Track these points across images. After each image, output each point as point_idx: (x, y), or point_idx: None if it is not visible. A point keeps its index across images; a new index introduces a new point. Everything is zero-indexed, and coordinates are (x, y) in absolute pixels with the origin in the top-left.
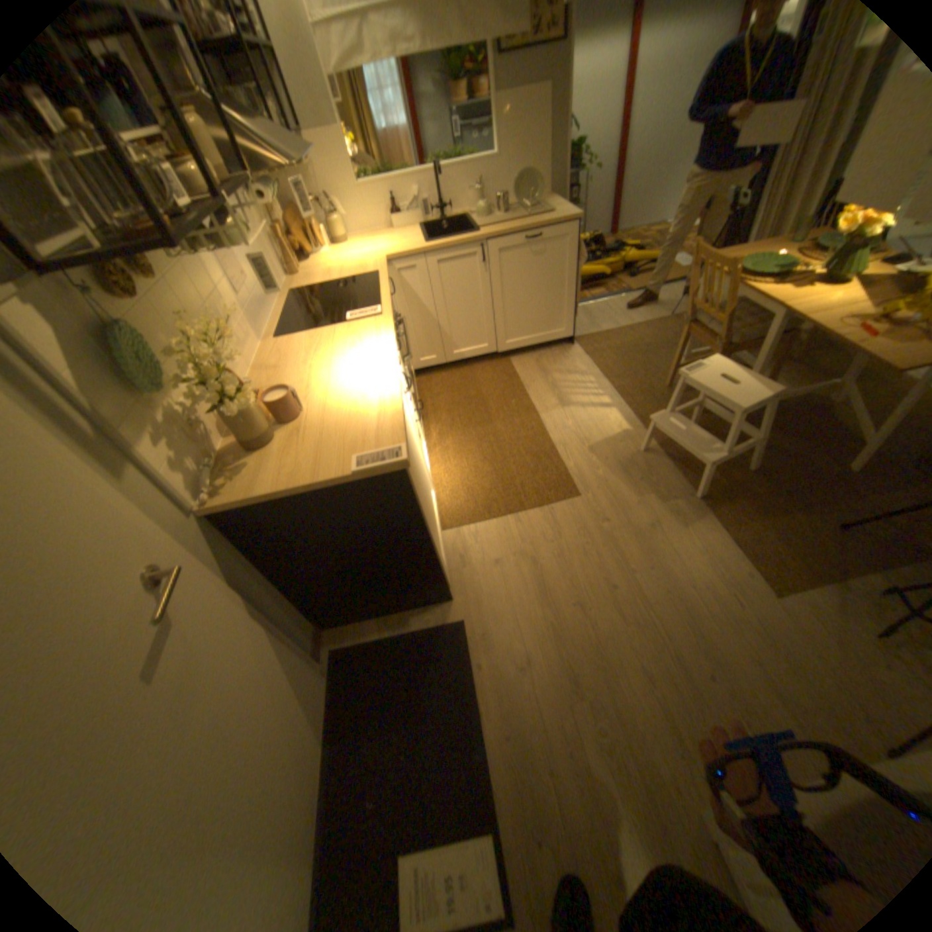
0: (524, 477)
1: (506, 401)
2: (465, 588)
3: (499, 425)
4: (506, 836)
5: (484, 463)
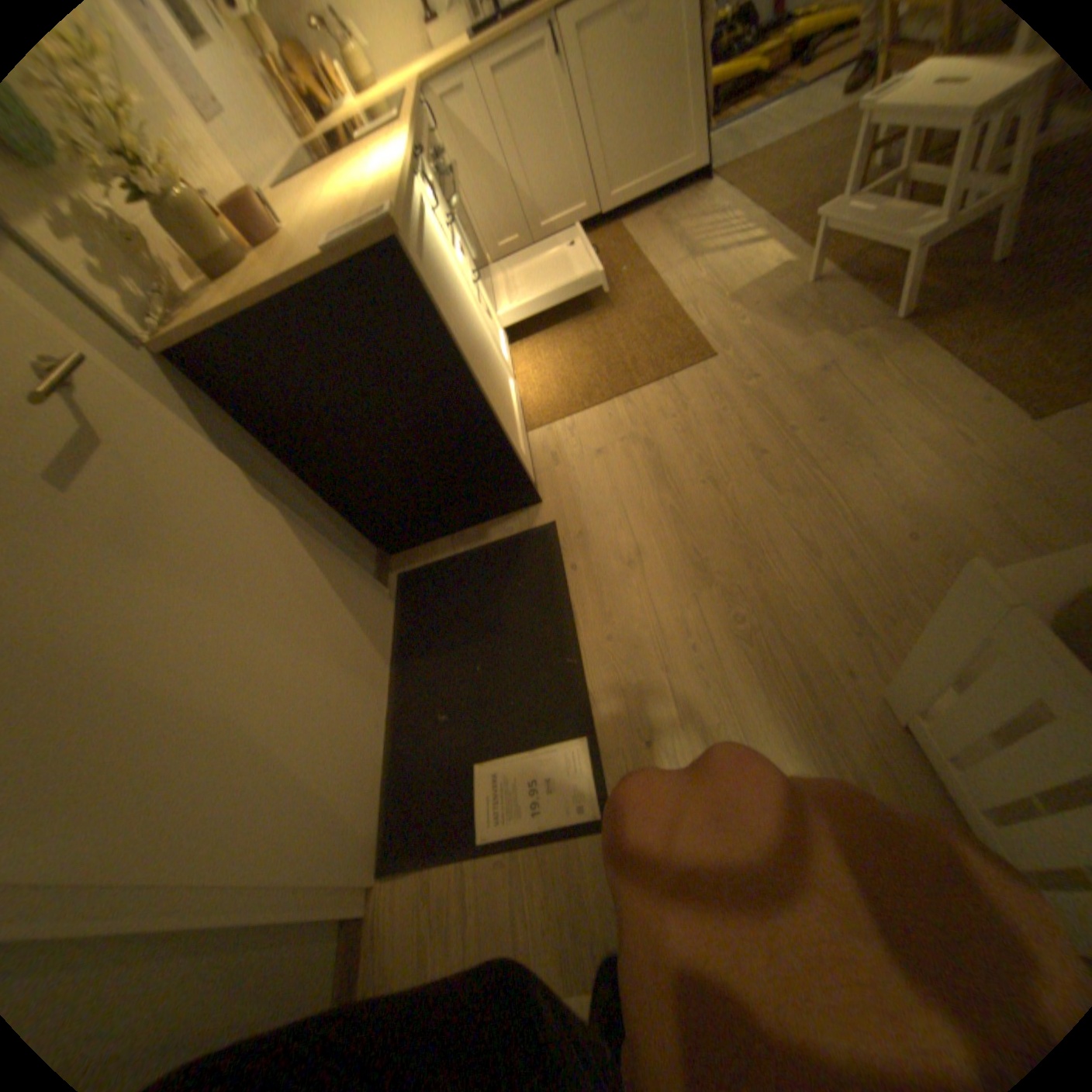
0: (638, 350)
1: (614, 270)
2: (558, 487)
3: (605, 300)
4: (606, 738)
5: (584, 346)
